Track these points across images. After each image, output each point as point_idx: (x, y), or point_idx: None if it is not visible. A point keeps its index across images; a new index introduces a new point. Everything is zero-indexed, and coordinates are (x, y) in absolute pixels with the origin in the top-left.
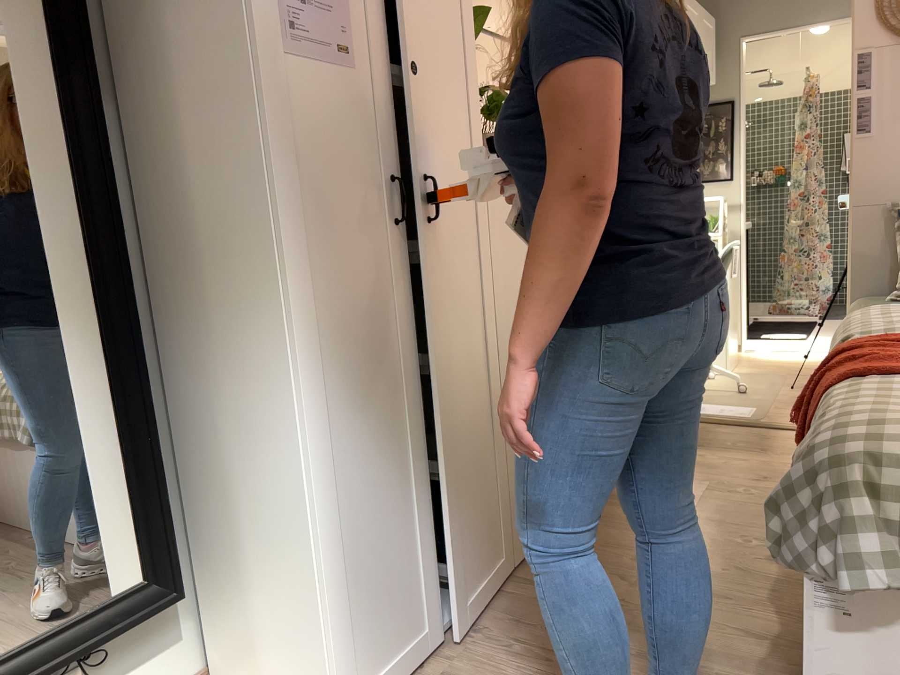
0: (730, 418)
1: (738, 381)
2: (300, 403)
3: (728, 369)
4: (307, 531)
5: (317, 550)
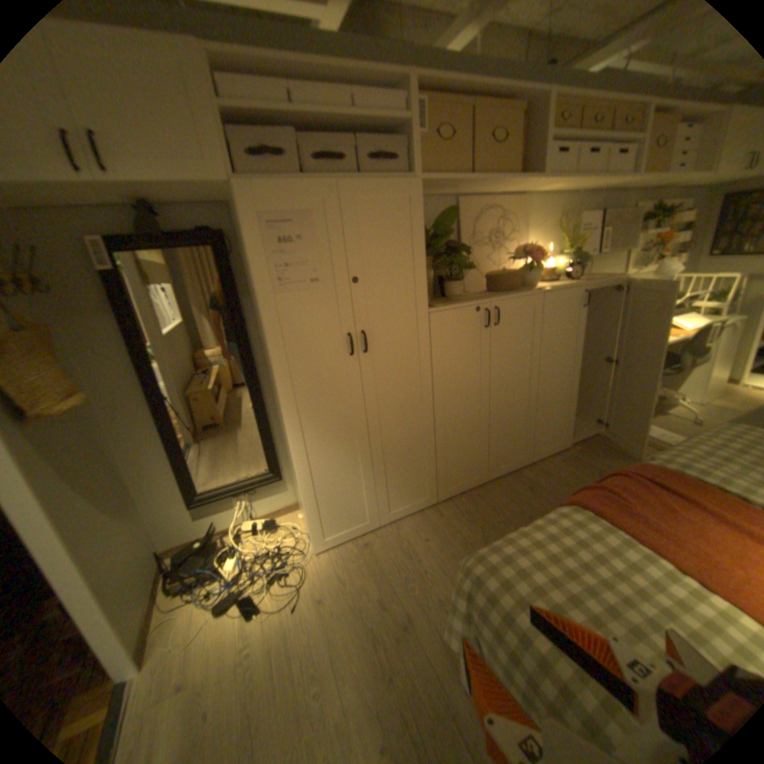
0: (664, 447)
1: (698, 418)
2: (294, 436)
3: (707, 404)
4: (300, 481)
5: (305, 488)
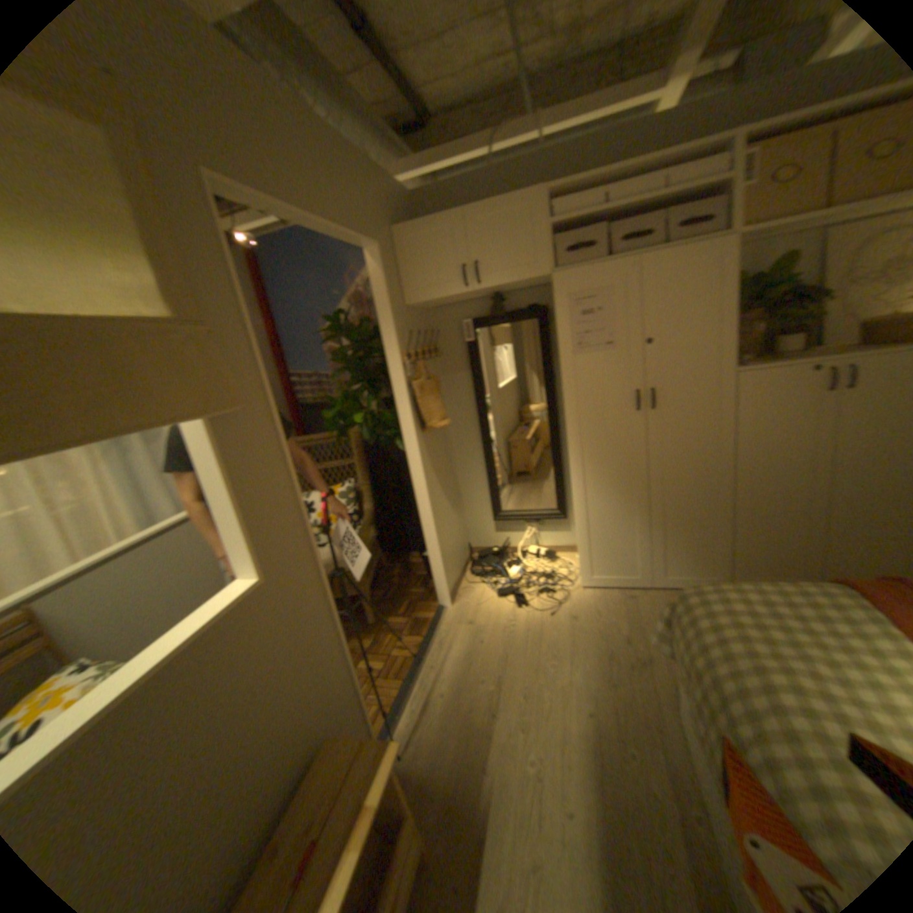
0: None
1: None
2: (576, 476)
3: None
4: (576, 516)
5: (581, 524)
